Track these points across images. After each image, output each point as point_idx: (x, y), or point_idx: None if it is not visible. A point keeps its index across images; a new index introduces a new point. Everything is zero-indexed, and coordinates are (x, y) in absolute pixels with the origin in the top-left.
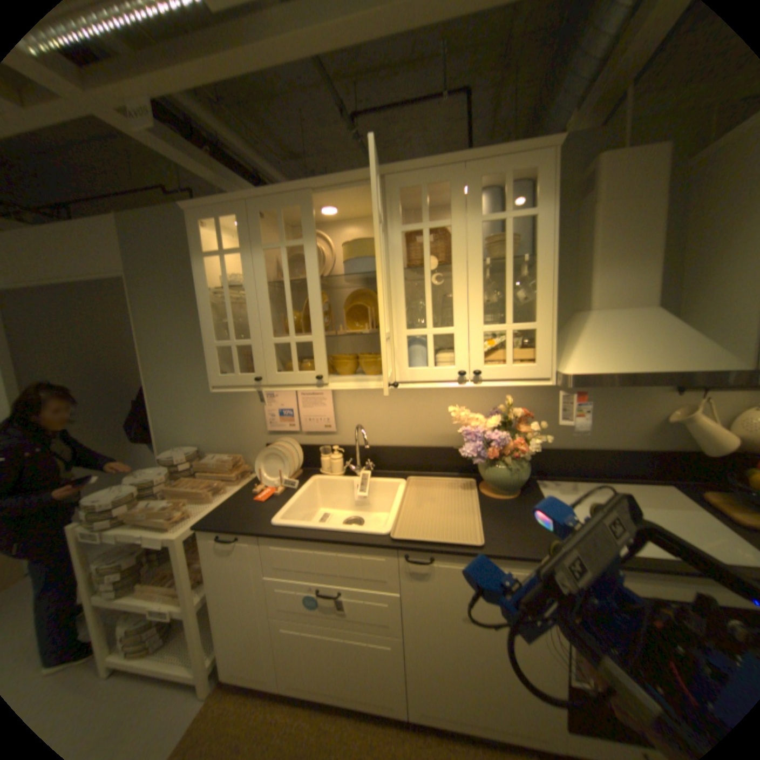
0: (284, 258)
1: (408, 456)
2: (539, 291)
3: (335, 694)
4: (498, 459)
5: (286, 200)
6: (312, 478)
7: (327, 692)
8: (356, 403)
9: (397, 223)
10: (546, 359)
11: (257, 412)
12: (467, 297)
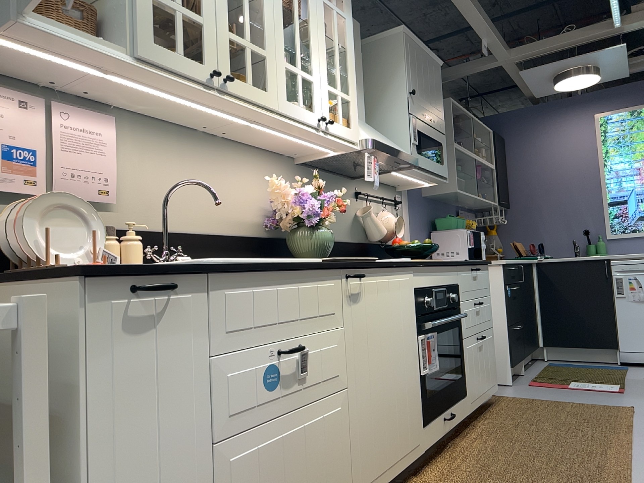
0: None
1: (208, 245)
2: (350, 73)
3: None
4: (324, 218)
5: None
6: None
7: None
8: (144, 162)
9: None
10: (356, 126)
11: None
12: (319, 54)
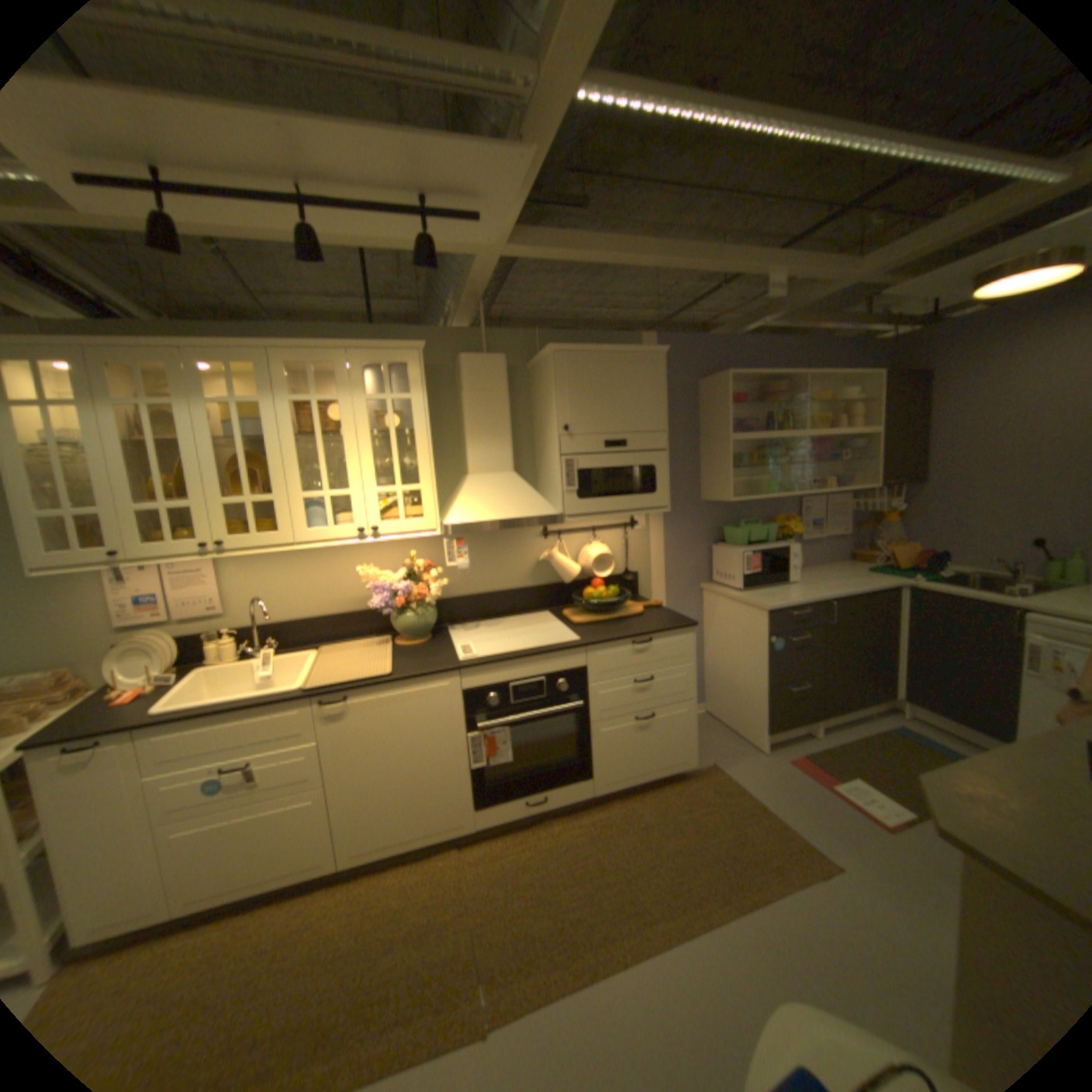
0: (138, 412)
1: (319, 627)
2: (420, 461)
3: (249, 882)
4: (405, 607)
5: (146, 355)
6: (193, 672)
7: (239, 885)
8: (248, 577)
9: (285, 394)
10: (432, 515)
11: (92, 606)
12: (360, 464)
